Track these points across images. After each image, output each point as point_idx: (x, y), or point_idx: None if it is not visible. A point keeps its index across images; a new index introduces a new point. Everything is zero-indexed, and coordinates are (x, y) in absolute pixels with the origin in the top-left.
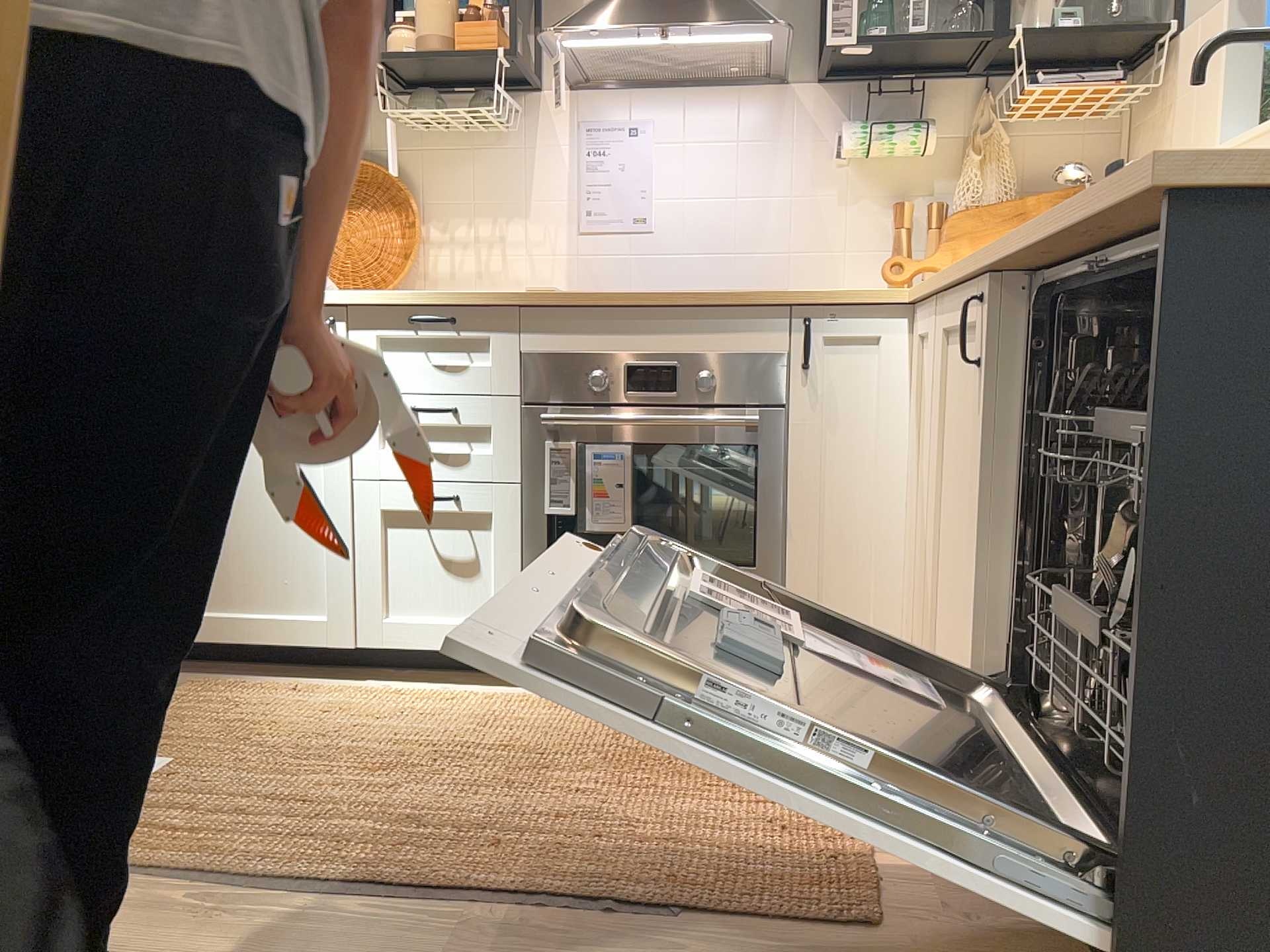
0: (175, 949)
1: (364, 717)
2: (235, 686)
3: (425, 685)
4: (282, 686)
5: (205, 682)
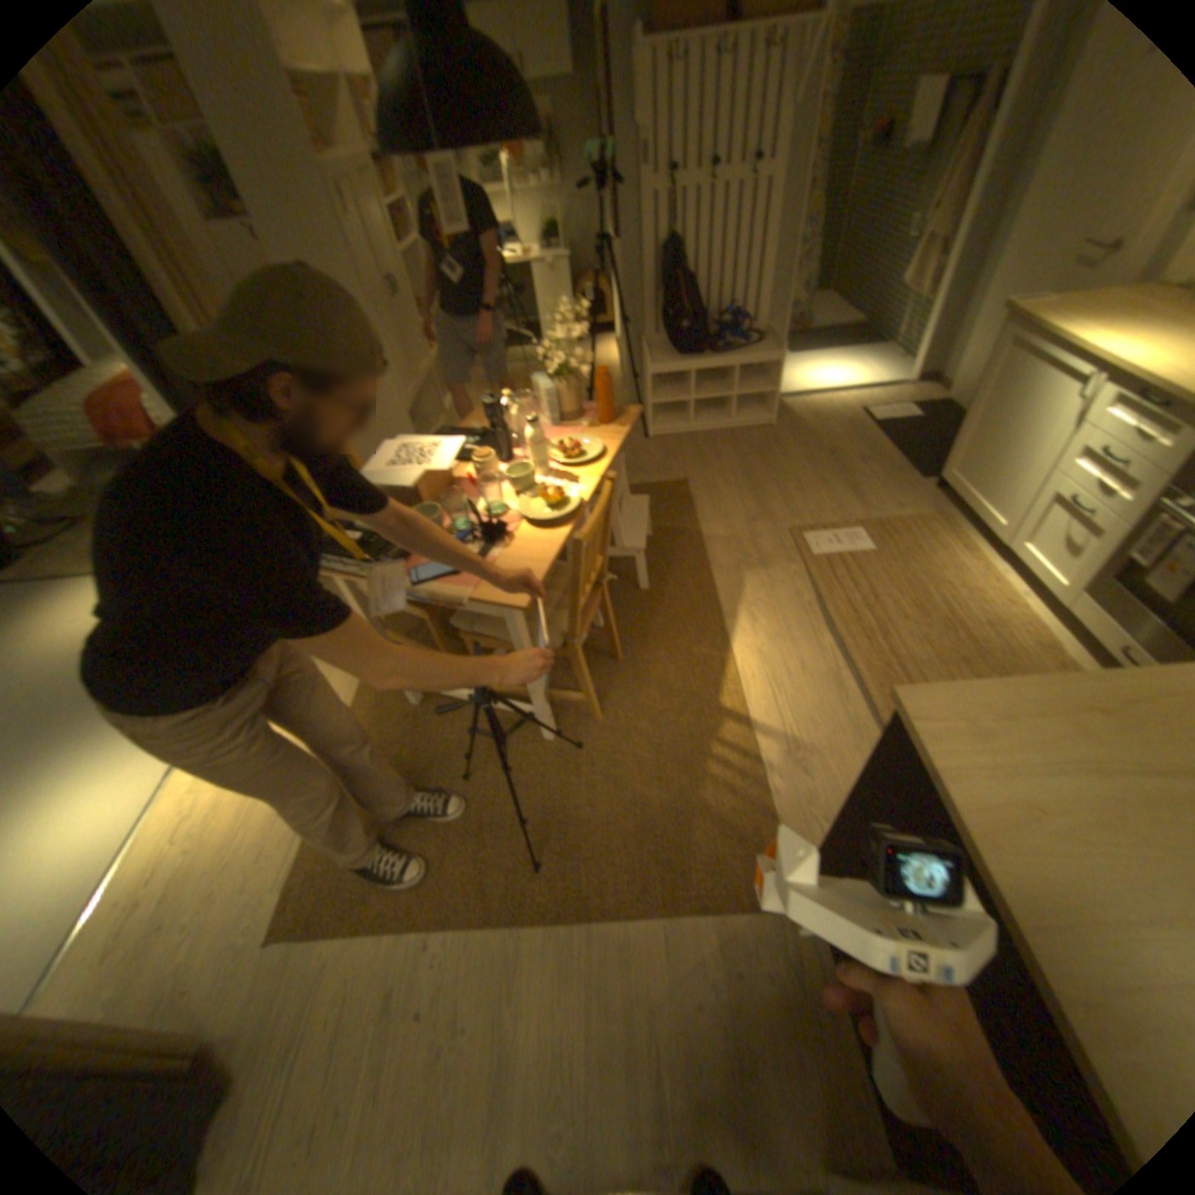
0: (787, 608)
1: (960, 580)
2: (951, 526)
3: (1023, 584)
4: (965, 540)
5: (950, 515)
